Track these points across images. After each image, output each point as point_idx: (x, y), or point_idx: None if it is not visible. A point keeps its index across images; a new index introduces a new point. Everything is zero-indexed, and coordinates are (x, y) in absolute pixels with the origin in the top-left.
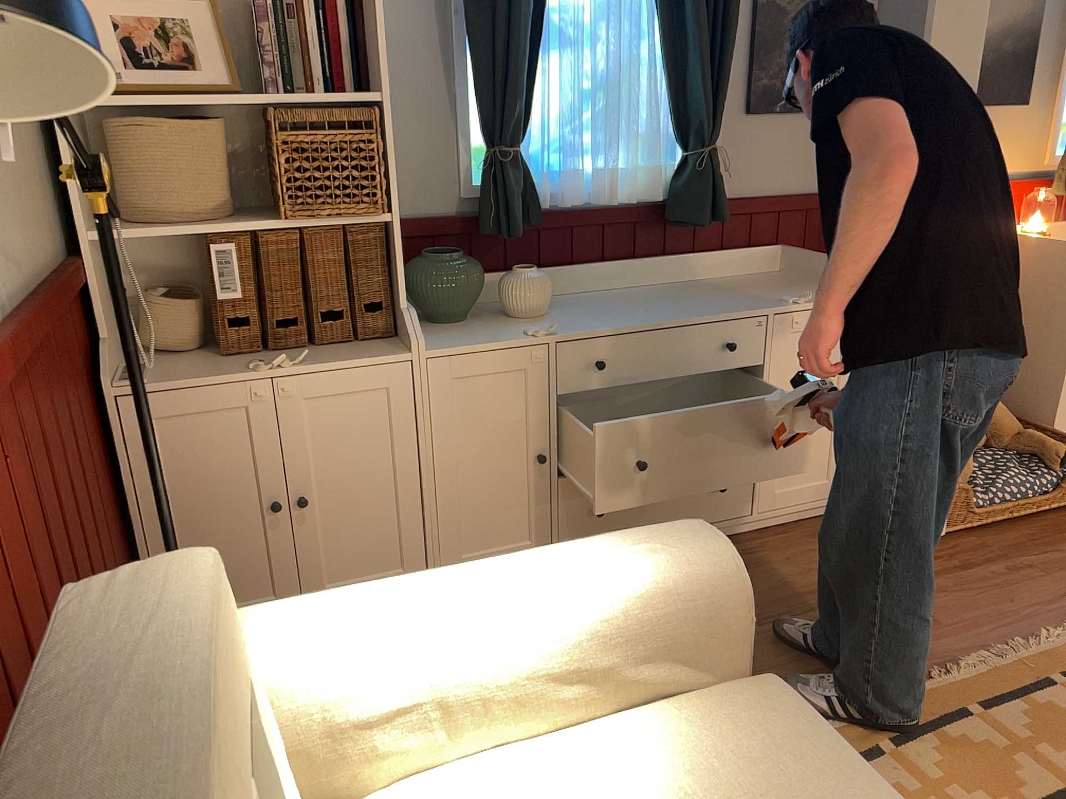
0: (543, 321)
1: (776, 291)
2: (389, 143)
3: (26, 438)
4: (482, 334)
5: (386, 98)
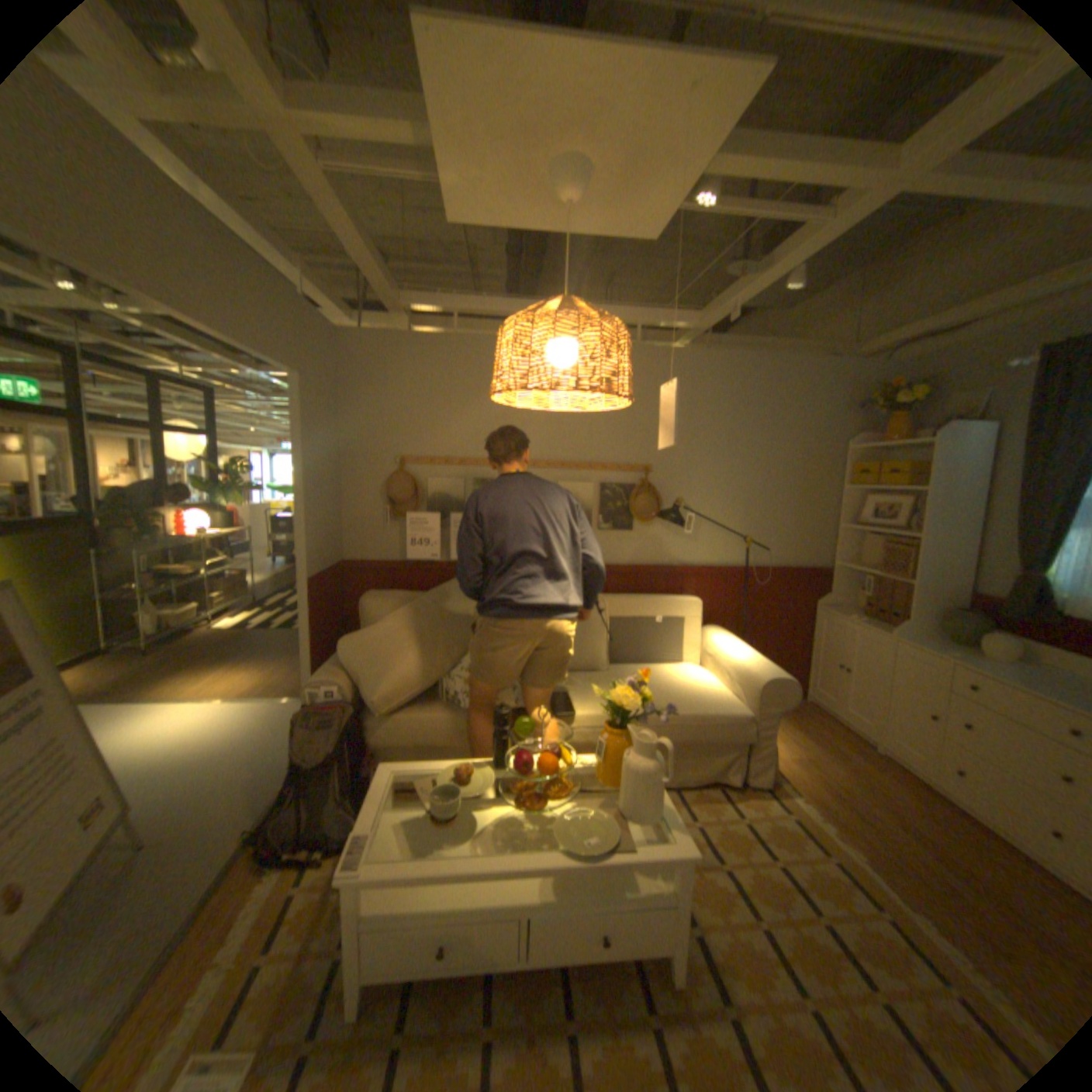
0: (987, 661)
1: None
2: (929, 553)
3: (746, 590)
4: (941, 647)
5: (932, 536)
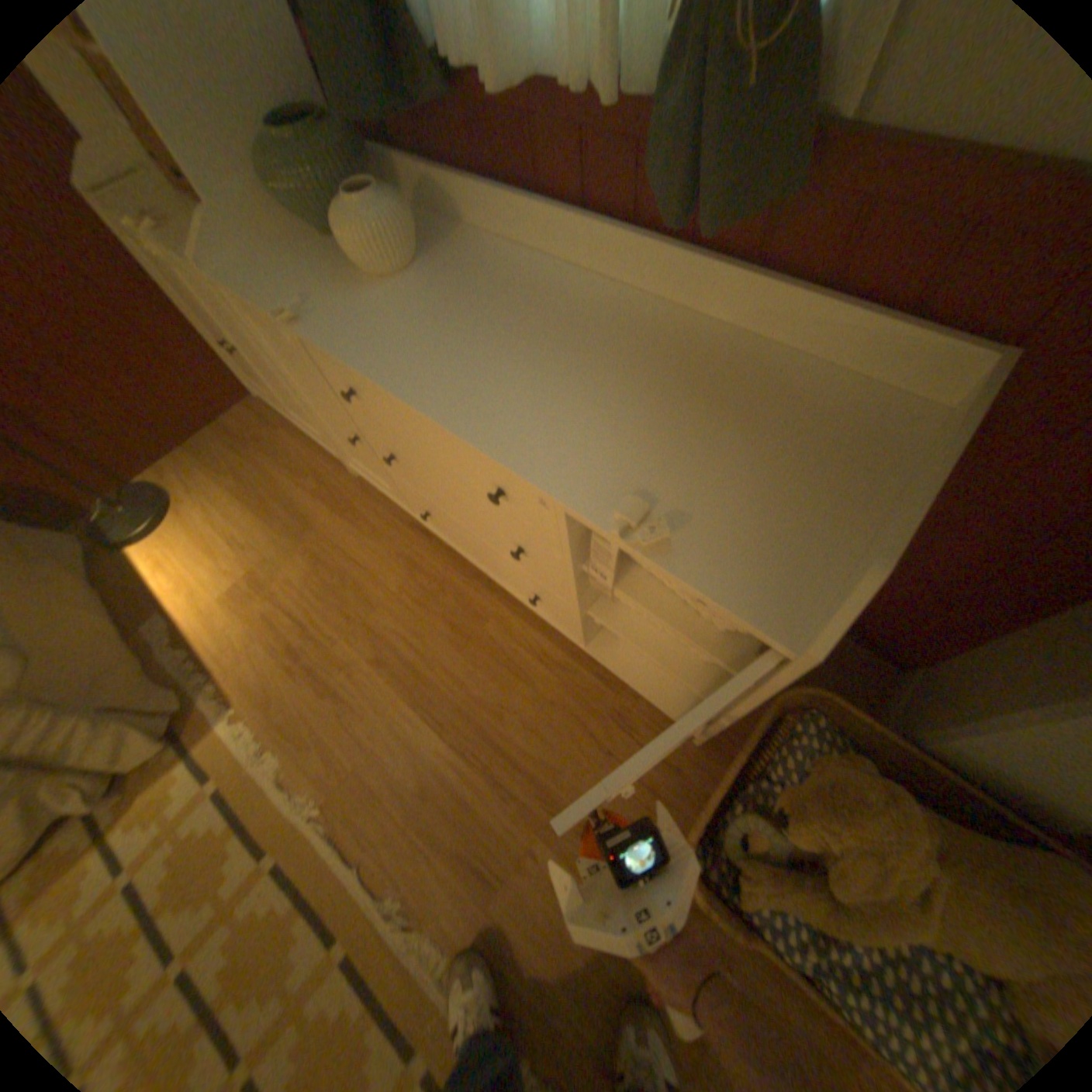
0: (360, 286)
1: (738, 458)
2: None
3: None
4: (282, 271)
5: None
